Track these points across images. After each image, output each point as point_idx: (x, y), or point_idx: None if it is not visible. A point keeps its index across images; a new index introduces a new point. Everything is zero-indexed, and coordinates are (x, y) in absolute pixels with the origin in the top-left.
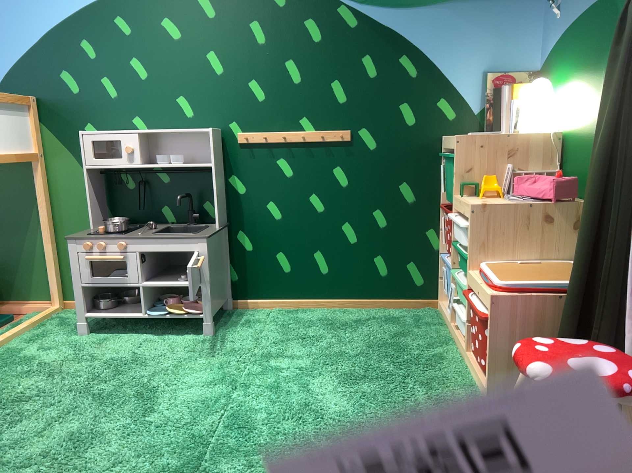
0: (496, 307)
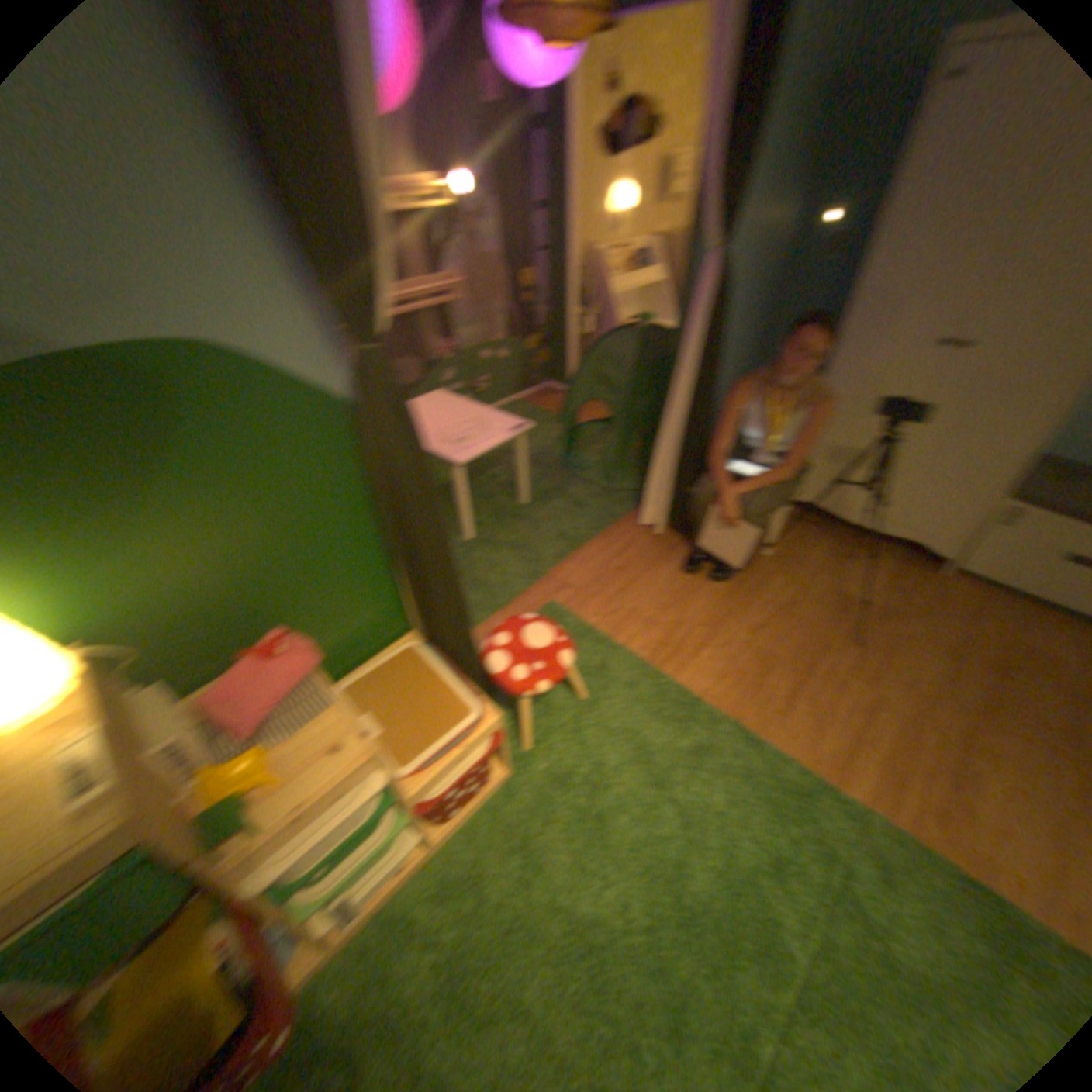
0: (500, 716)
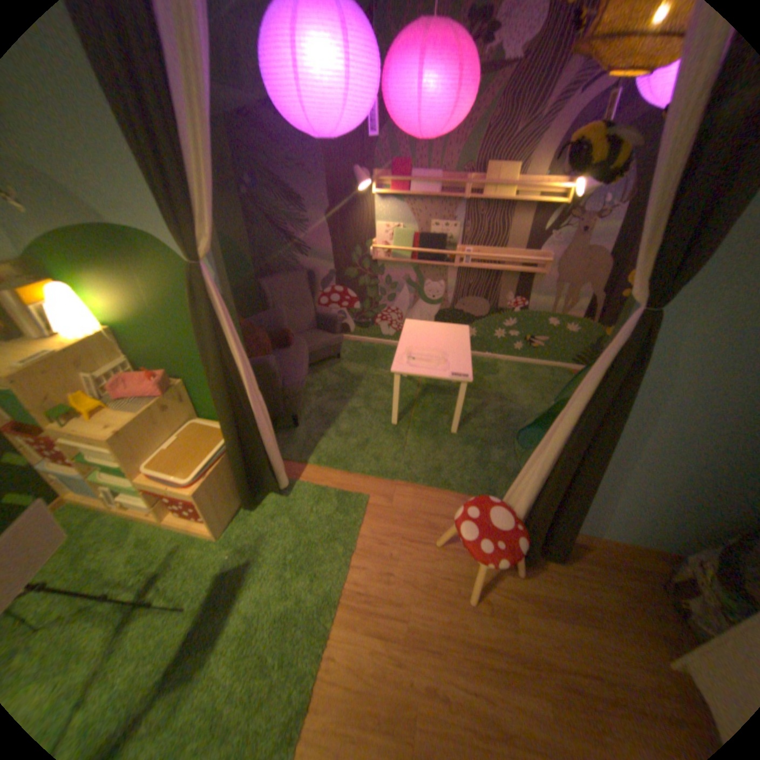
0: (196, 499)
